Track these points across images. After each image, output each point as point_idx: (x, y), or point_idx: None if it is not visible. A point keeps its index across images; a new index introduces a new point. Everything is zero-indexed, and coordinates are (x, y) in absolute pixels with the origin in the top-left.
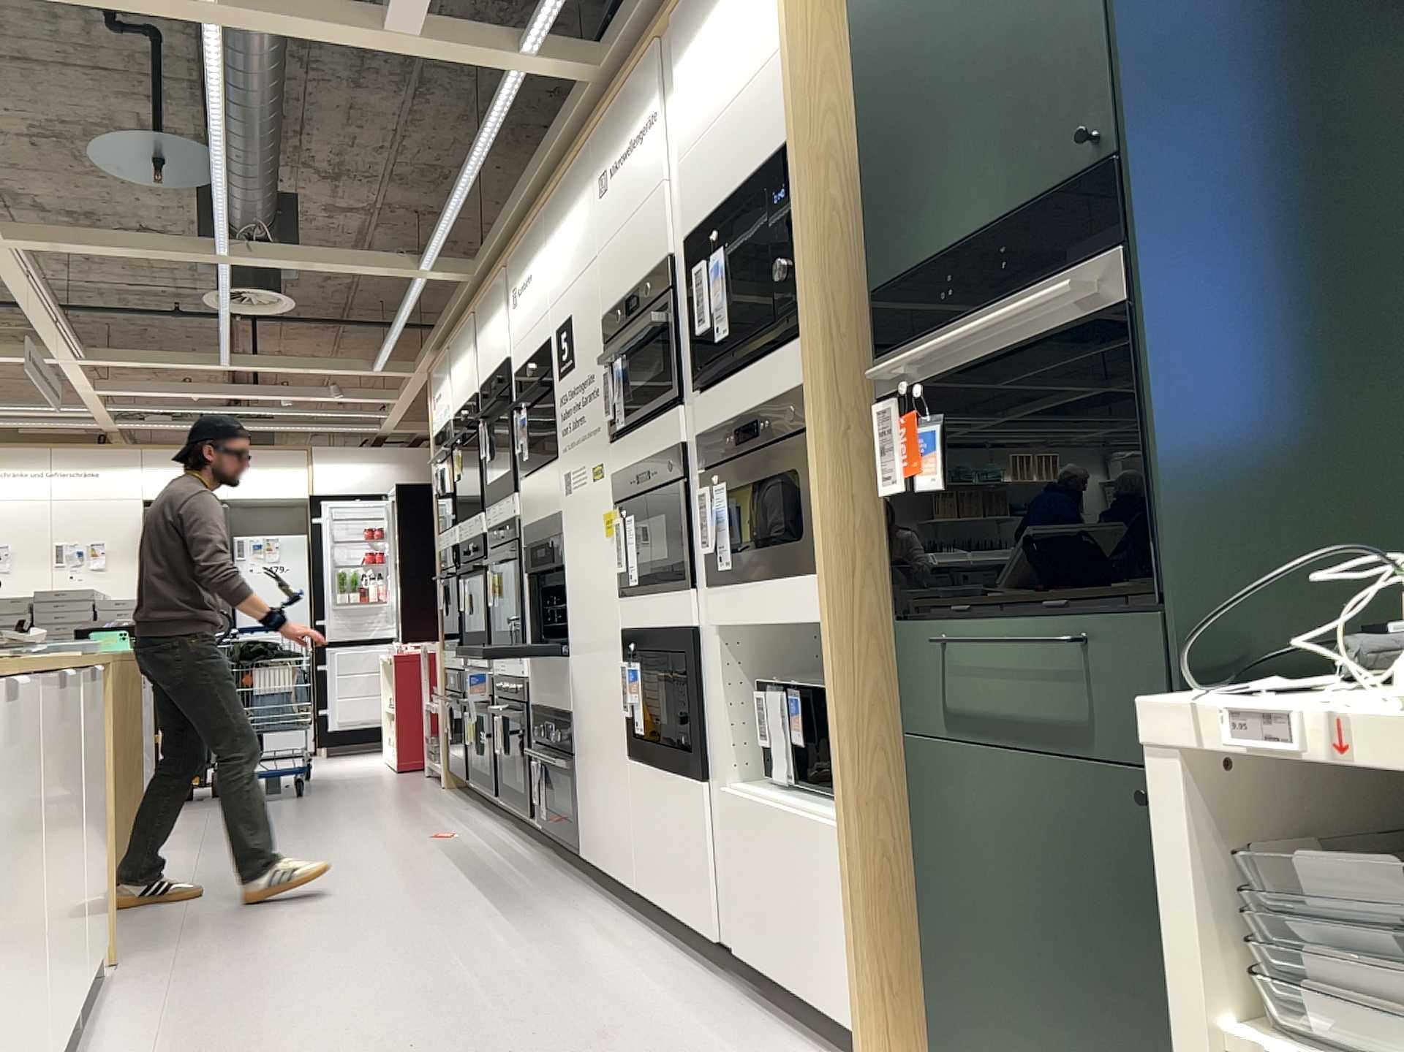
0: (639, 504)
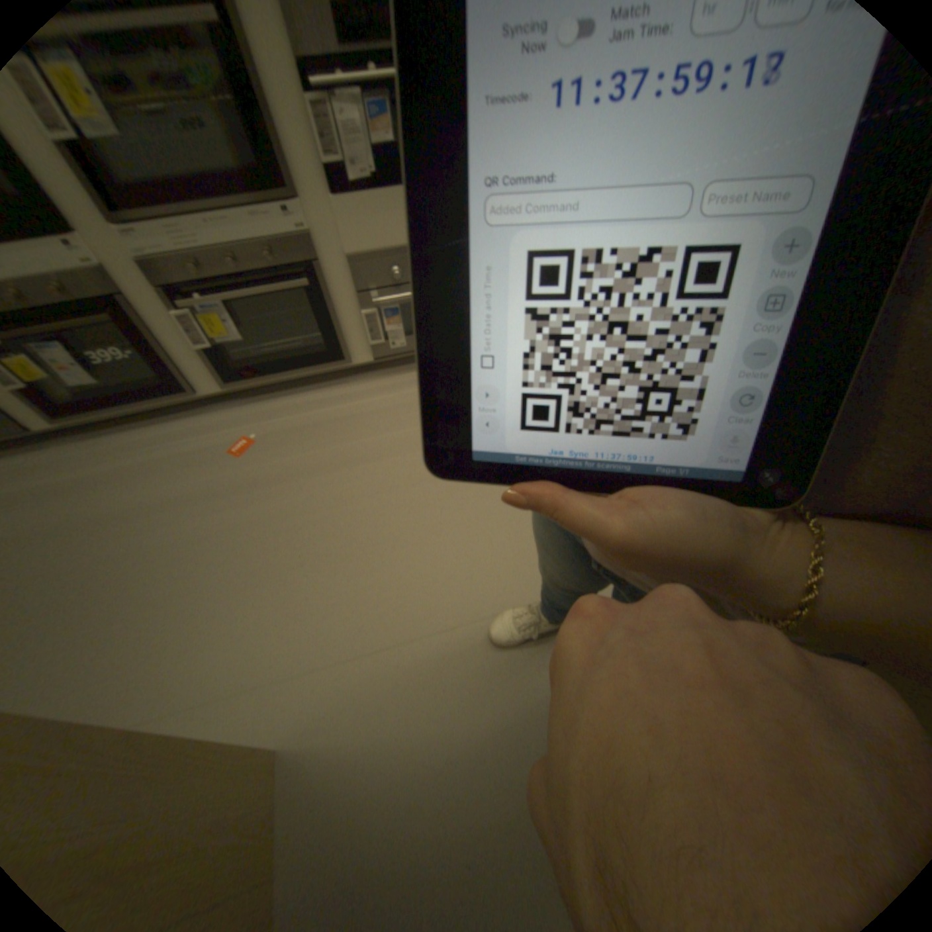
0: None
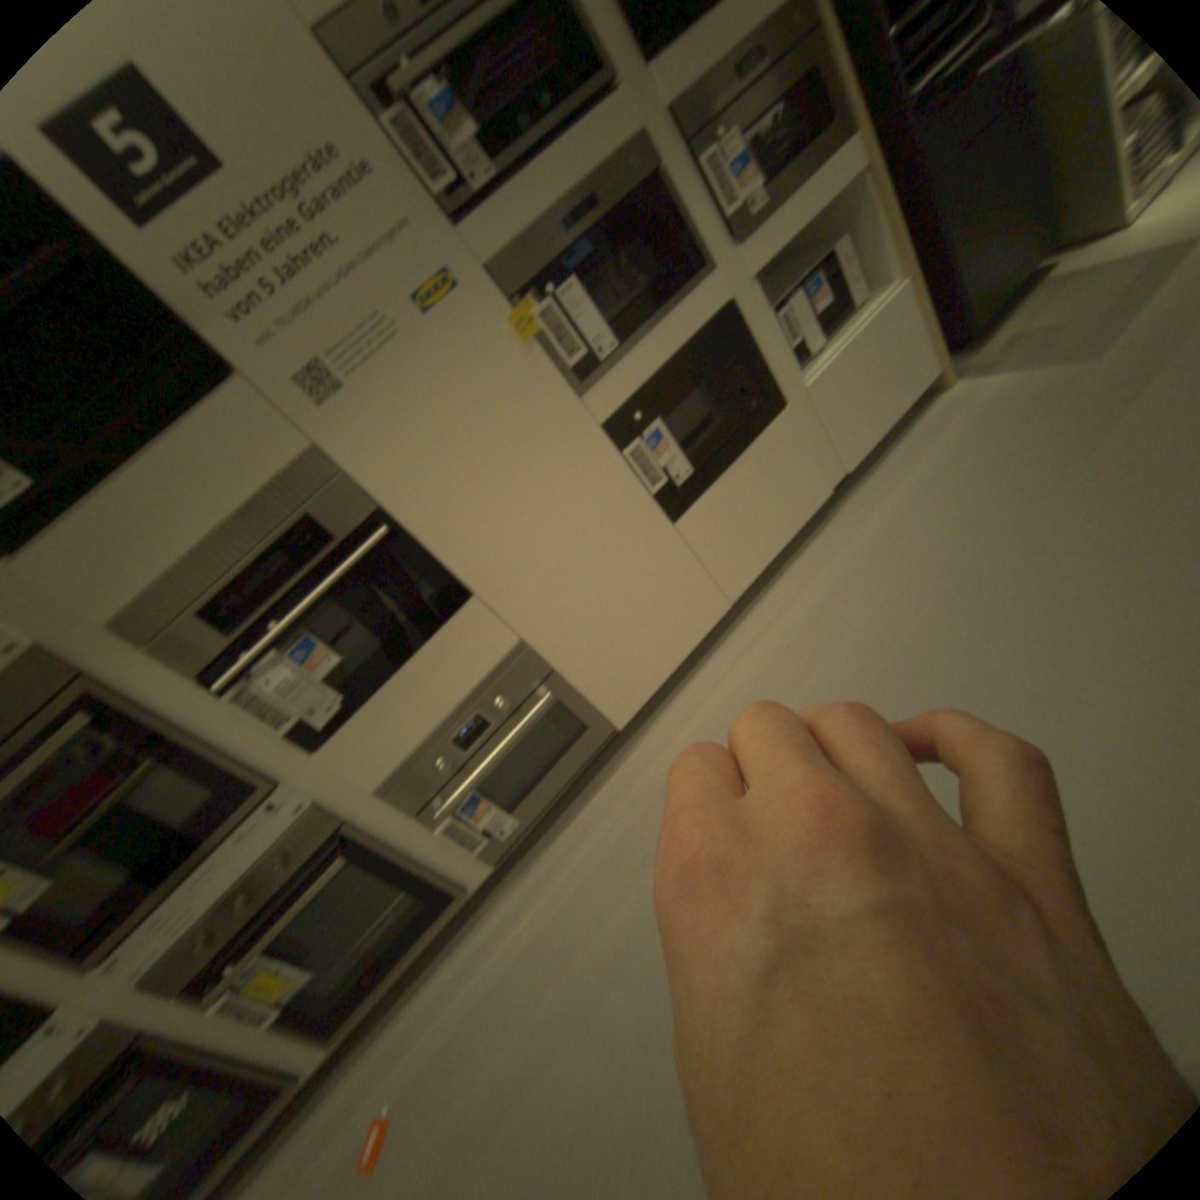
0: (580, 255)
